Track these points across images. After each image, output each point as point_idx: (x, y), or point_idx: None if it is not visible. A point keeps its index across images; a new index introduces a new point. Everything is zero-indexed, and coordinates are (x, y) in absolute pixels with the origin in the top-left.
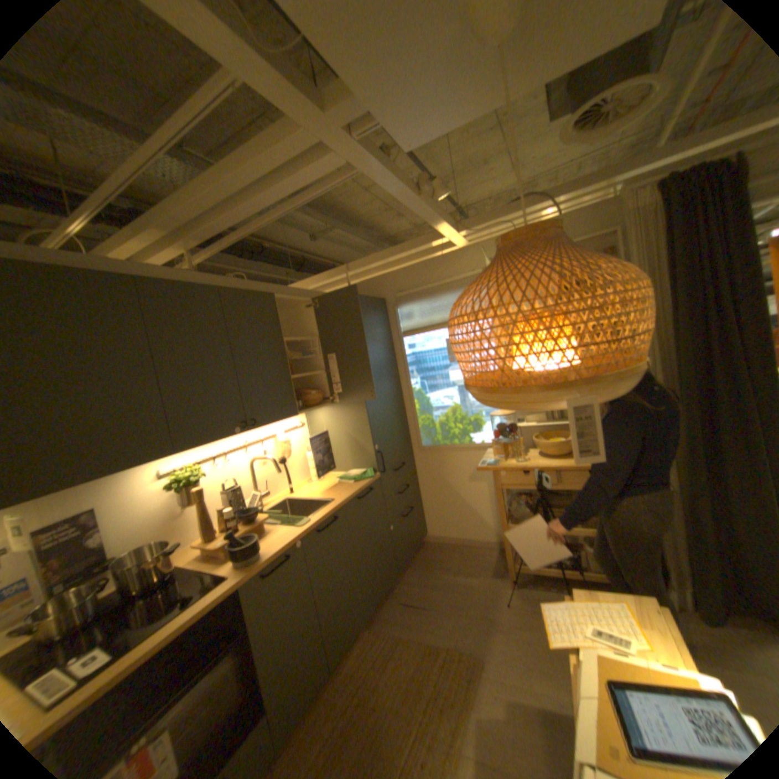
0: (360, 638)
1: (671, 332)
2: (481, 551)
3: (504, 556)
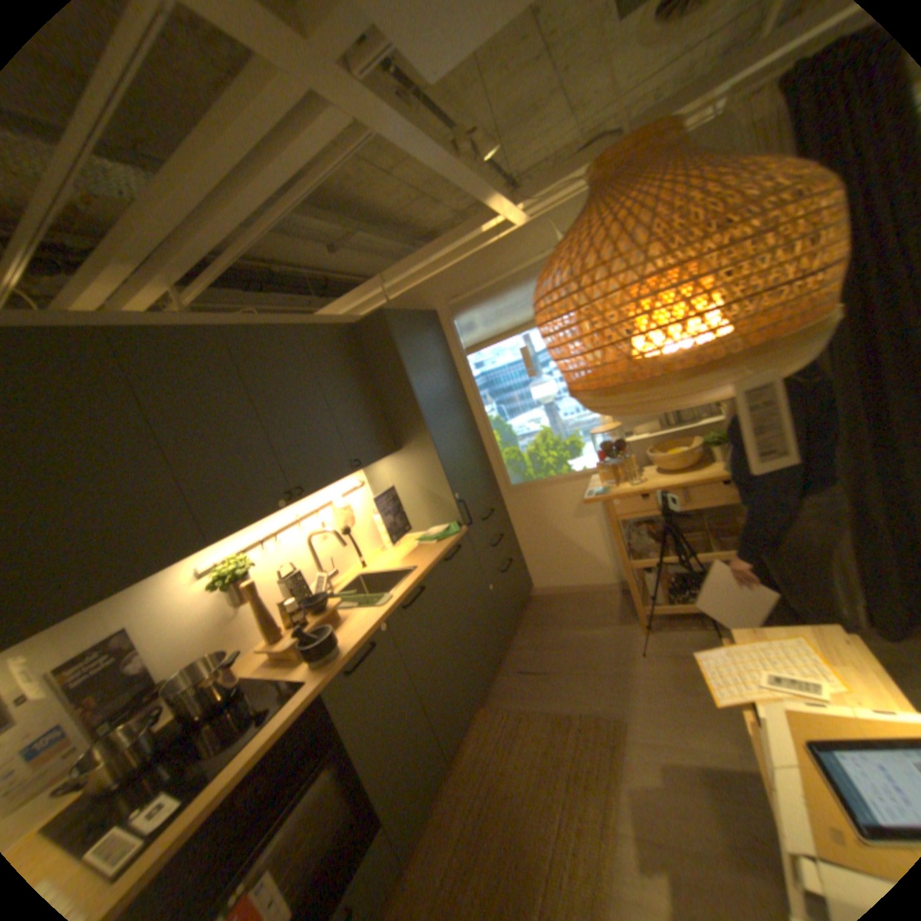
0: (475, 718)
1: None
2: (601, 596)
3: (629, 598)
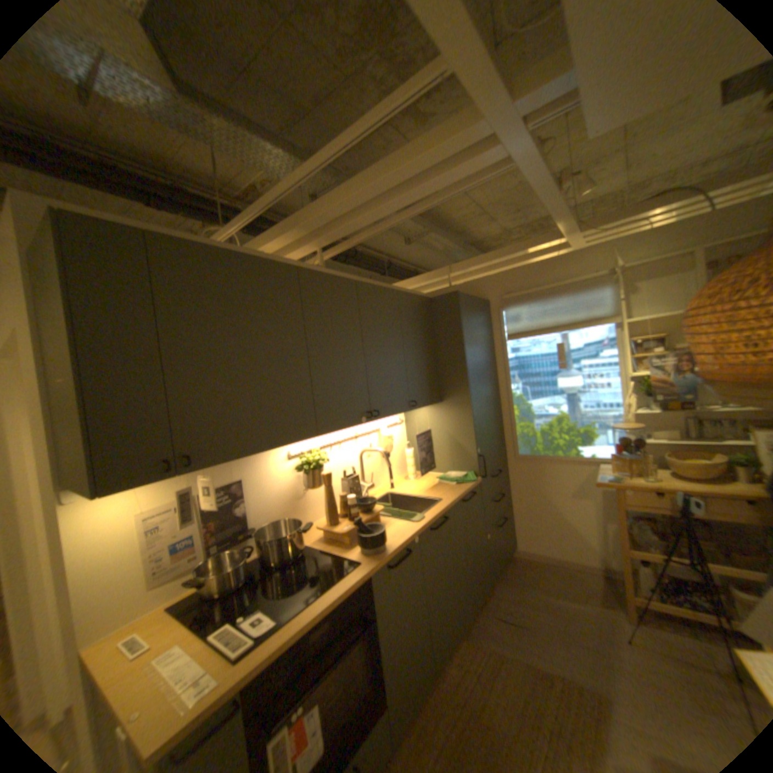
0: (460, 648)
1: None
2: (583, 575)
3: (613, 585)
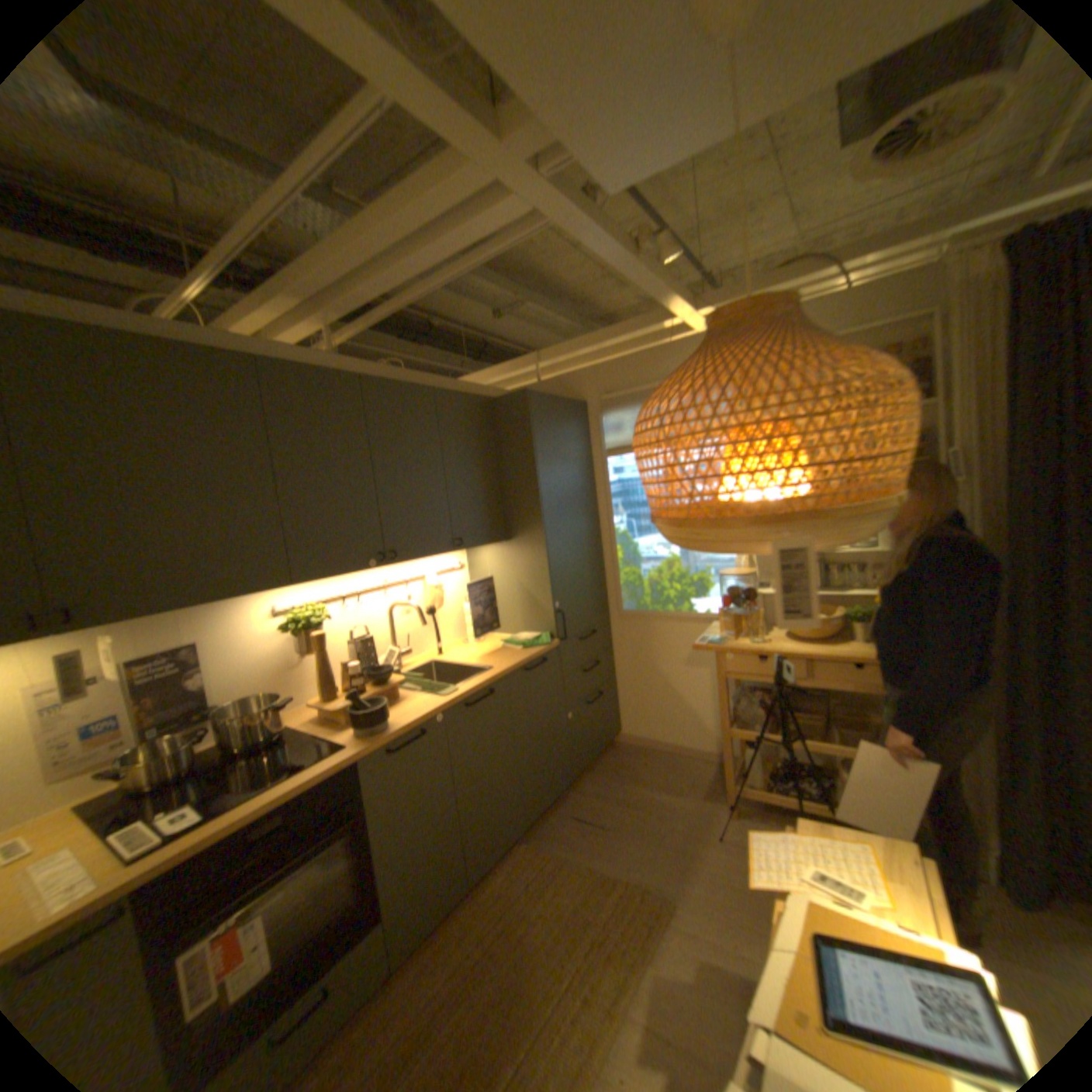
0: (514, 854)
1: (1004, 470)
2: (695, 764)
3: (726, 775)
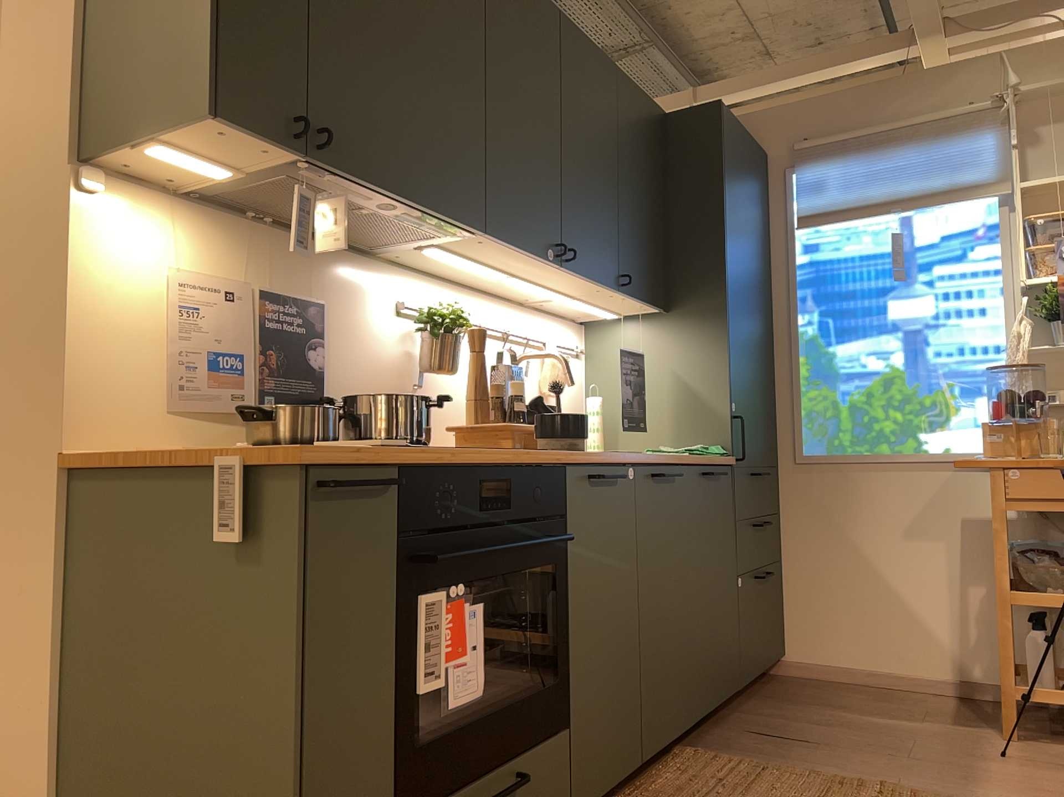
0: (680, 753)
1: None
2: (918, 694)
3: (975, 704)
